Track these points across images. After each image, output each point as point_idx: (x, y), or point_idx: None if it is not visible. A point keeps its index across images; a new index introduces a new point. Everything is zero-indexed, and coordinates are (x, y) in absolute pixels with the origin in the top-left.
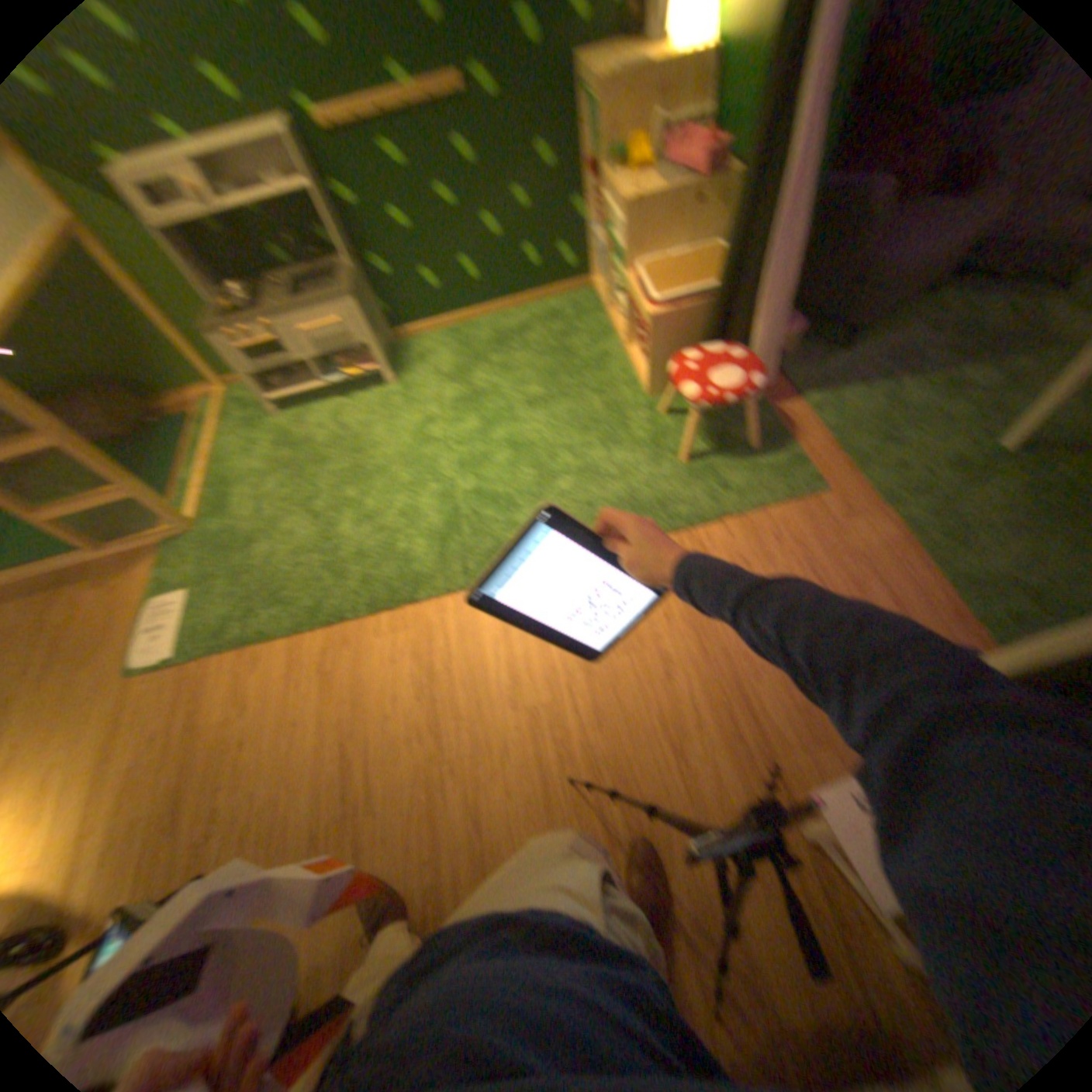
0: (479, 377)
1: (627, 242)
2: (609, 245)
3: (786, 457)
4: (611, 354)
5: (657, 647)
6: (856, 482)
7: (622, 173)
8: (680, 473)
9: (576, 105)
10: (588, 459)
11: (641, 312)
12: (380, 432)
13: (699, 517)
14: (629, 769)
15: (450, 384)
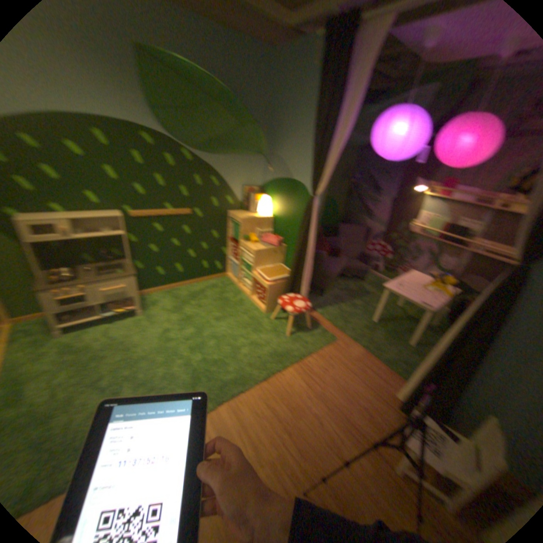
0: (189, 311)
1: (254, 263)
2: (239, 263)
3: (321, 331)
4: (245, 300)
5: (312, 413)
6: (345, 337)
7: (250, 244)
8: (290, 341)
9: (229, 224)
10: (252, 340)
11: (262, 285)
12: (141, 339)
13: (304, 356)
14: (326, 476)
15: (176, 315)
